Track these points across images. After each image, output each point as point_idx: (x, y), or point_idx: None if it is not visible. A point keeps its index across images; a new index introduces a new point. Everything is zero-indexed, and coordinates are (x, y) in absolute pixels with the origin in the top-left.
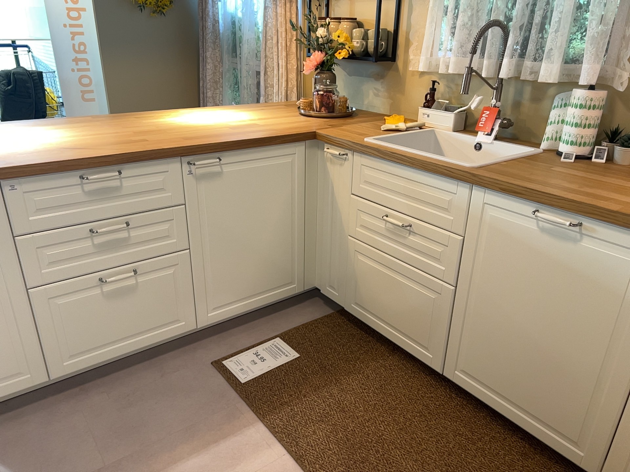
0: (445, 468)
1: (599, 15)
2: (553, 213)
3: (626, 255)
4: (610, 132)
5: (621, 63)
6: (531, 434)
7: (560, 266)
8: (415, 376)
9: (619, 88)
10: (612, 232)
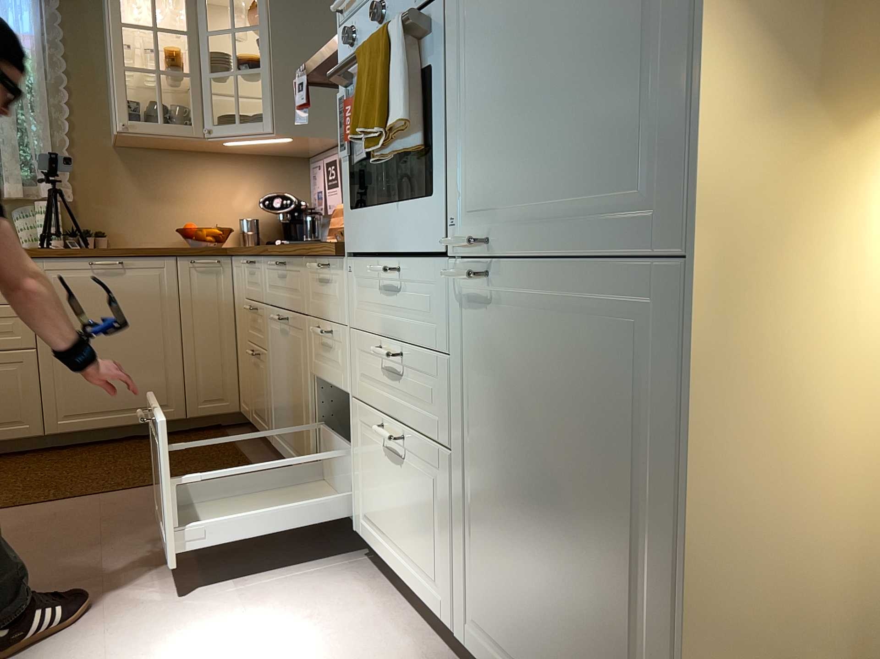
0: (109, 463)
1: (39, 151)
2: (103, 260)
3: (152, 271)
4: (69, 231)
5: (61, 184)
6: (137, 424)
7: (118, 293)
8: (14, 460)
9: (71, 199)
10: (141, 261)
